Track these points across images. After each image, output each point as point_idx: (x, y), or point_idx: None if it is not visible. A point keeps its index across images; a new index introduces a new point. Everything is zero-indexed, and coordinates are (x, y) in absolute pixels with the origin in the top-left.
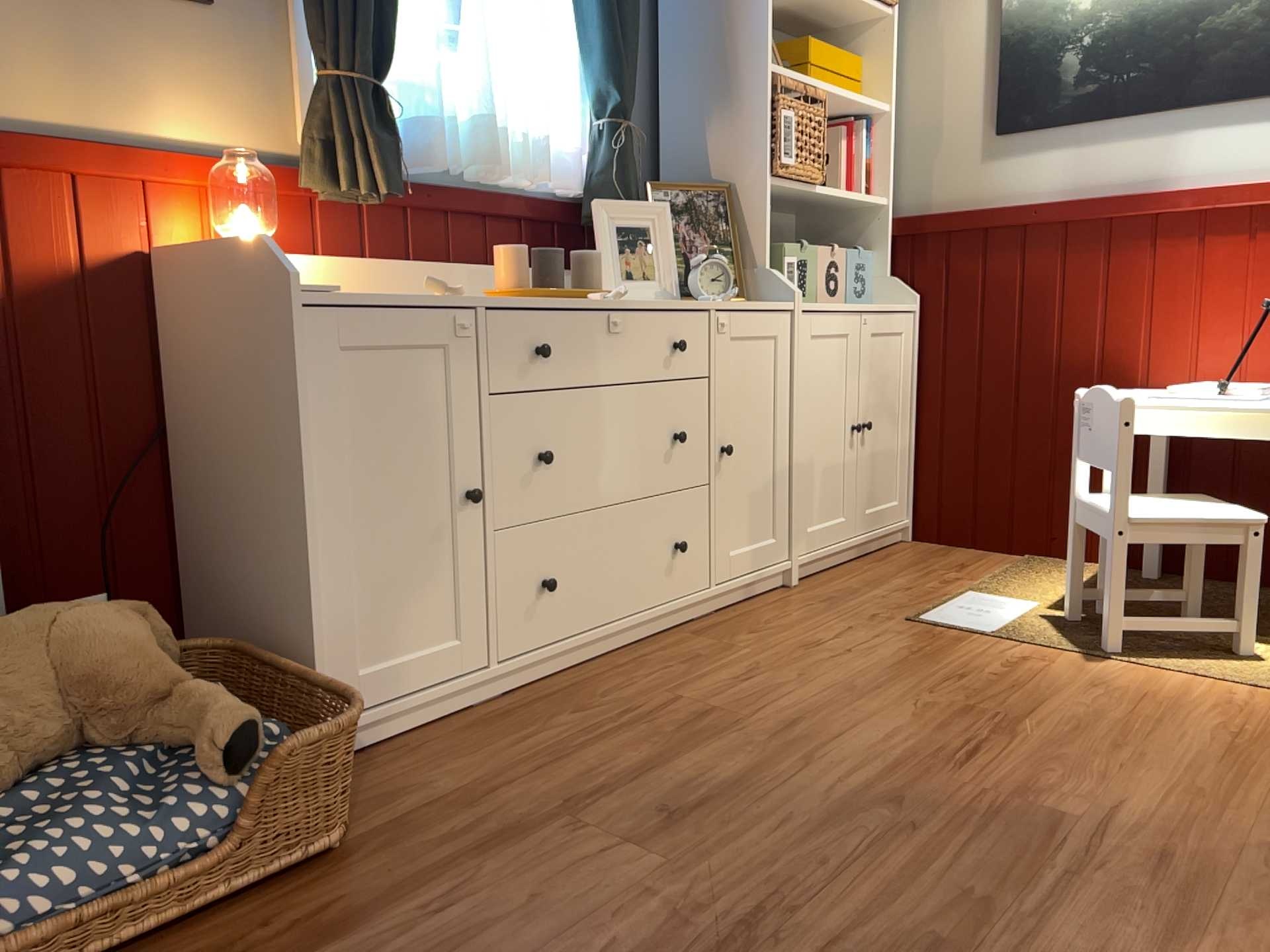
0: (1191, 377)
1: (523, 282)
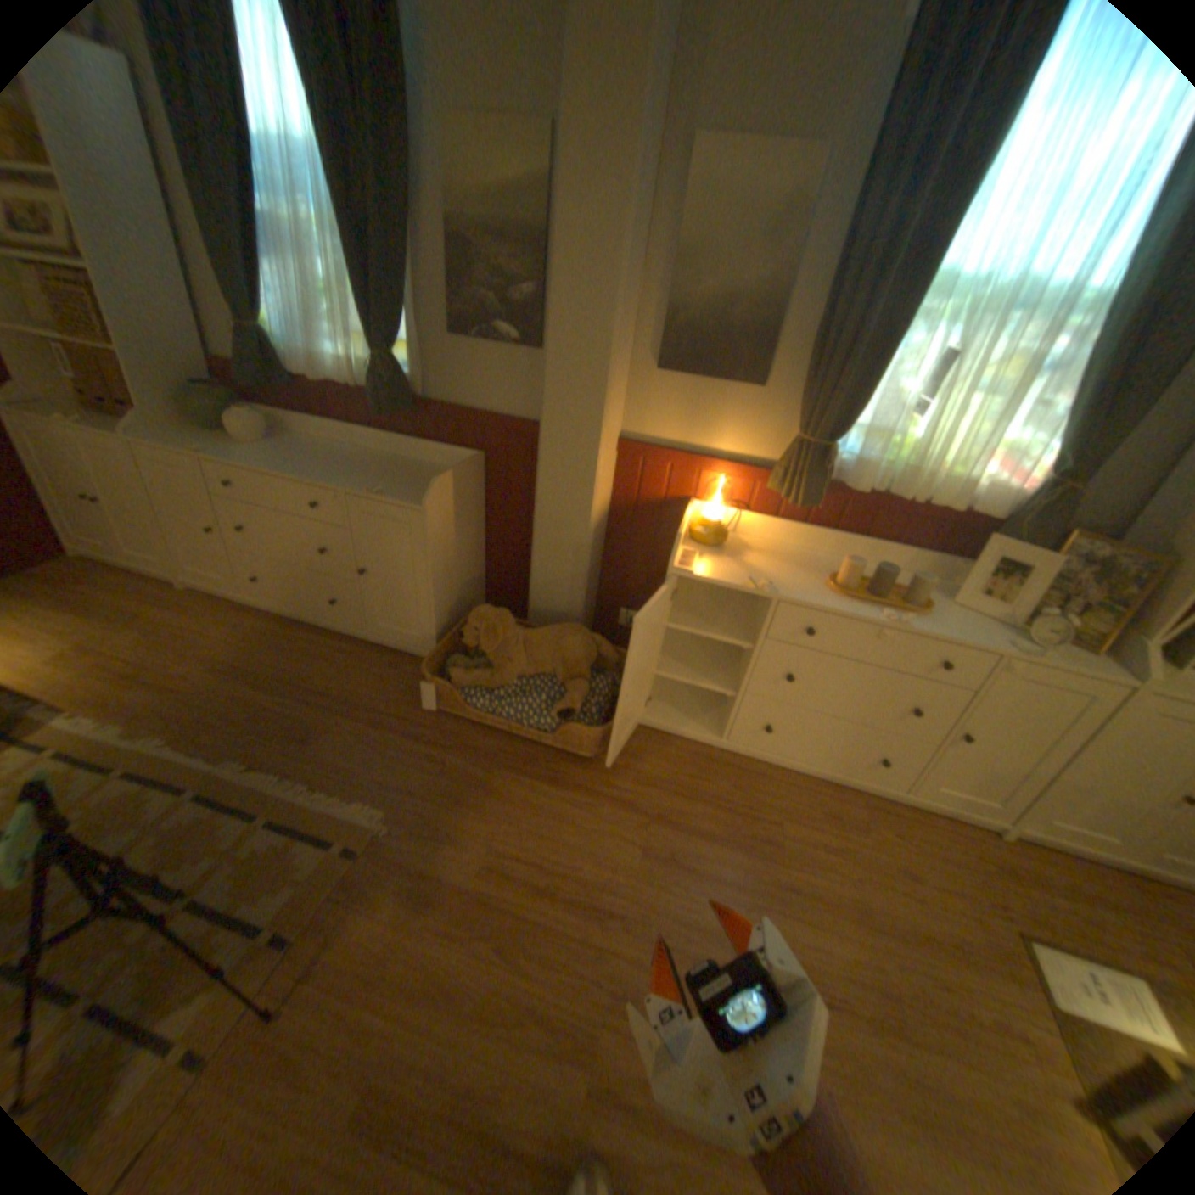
0: None
1: (851, 583)
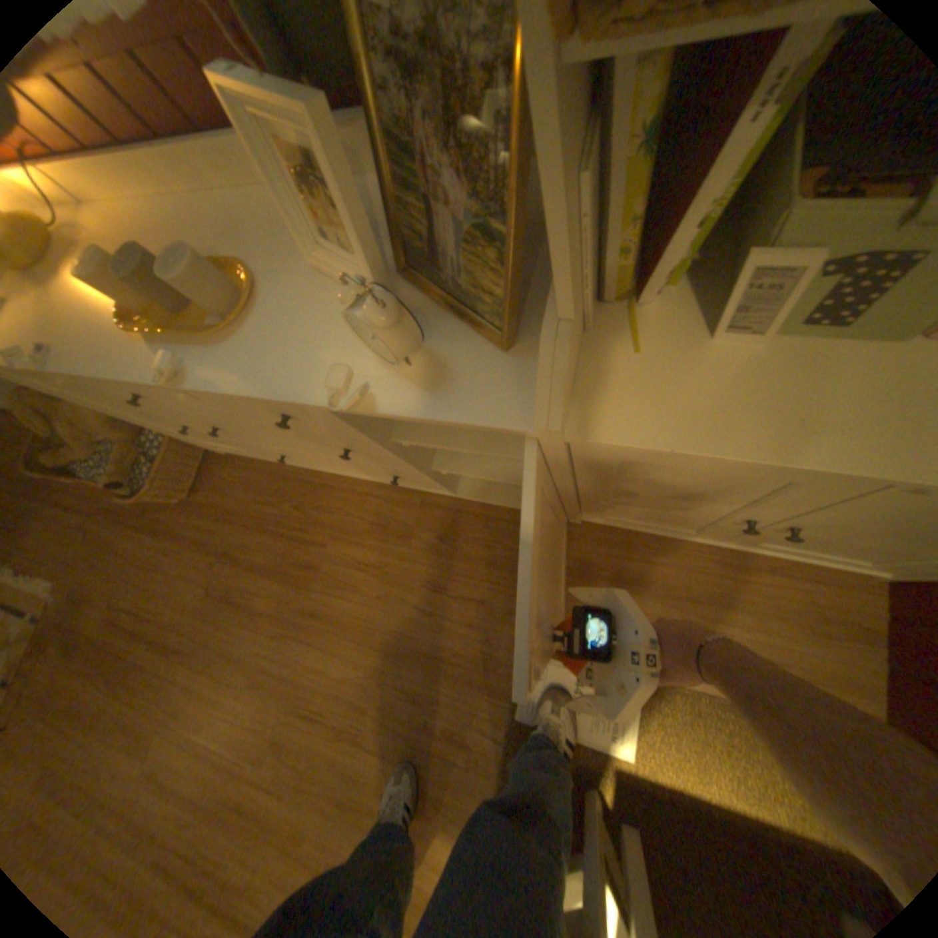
0: None
1: (124, 303)
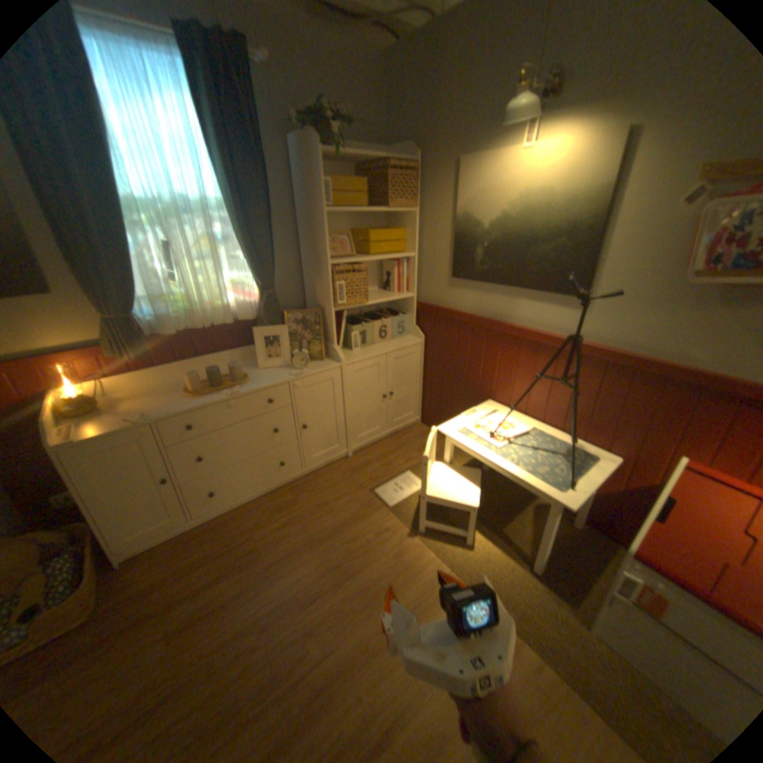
0: (510, 403)
1: (198, 388)
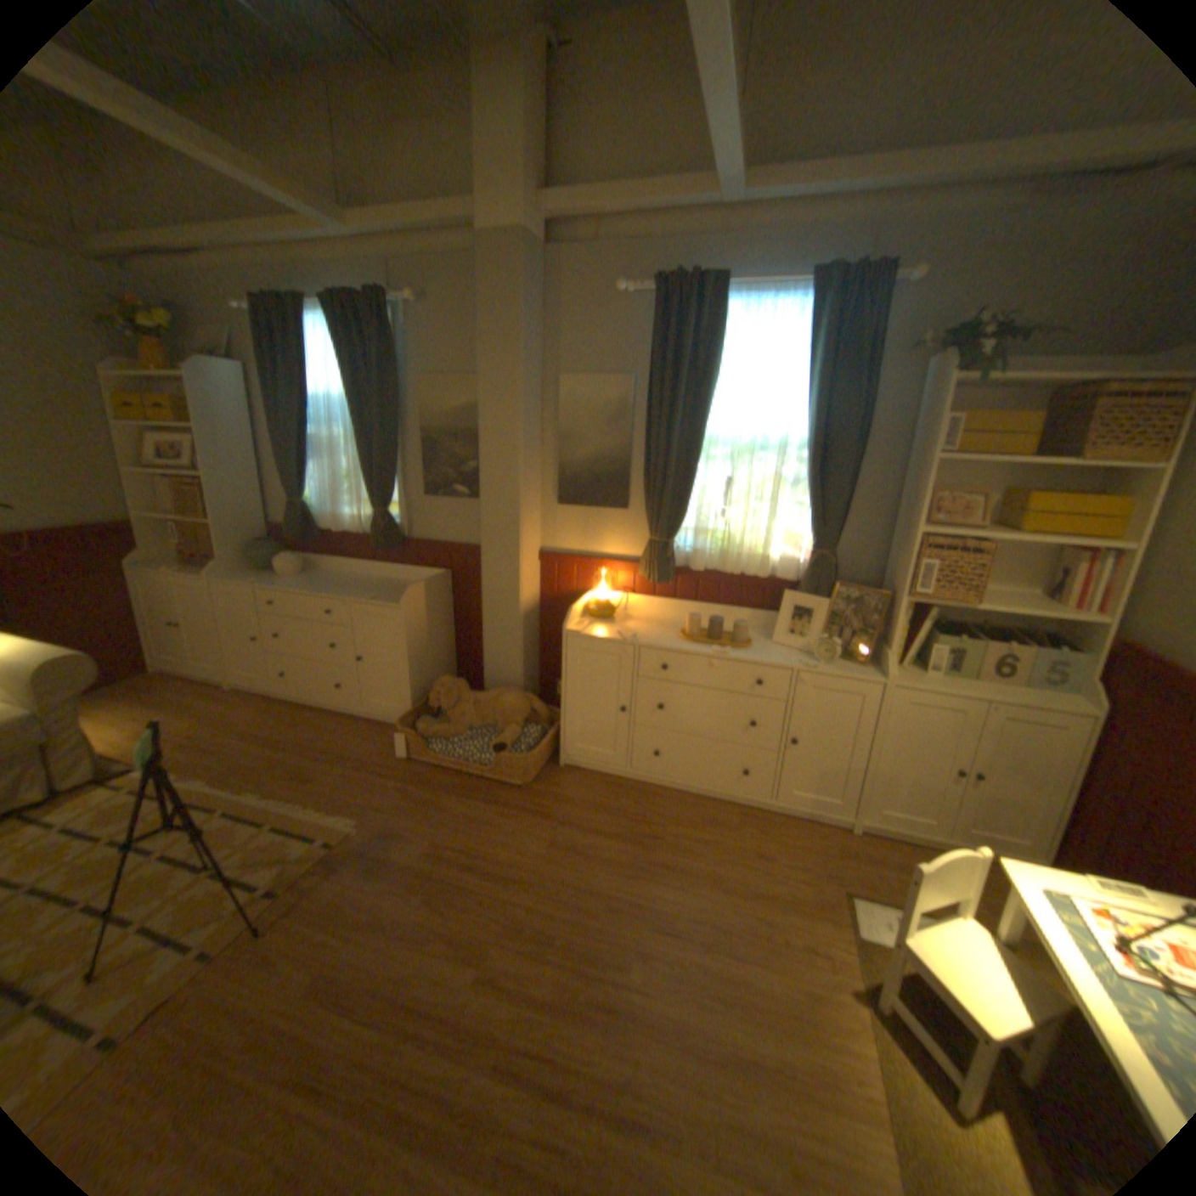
0: None
1: (693, 633)
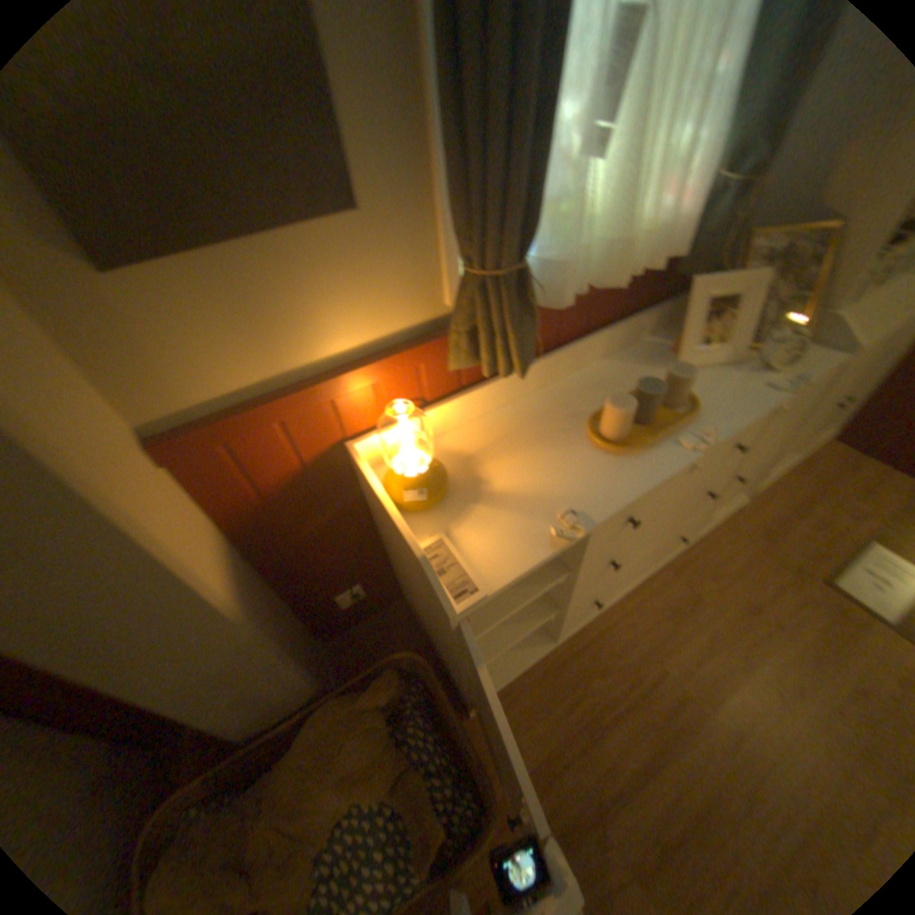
0: None
1: (625, 428)
